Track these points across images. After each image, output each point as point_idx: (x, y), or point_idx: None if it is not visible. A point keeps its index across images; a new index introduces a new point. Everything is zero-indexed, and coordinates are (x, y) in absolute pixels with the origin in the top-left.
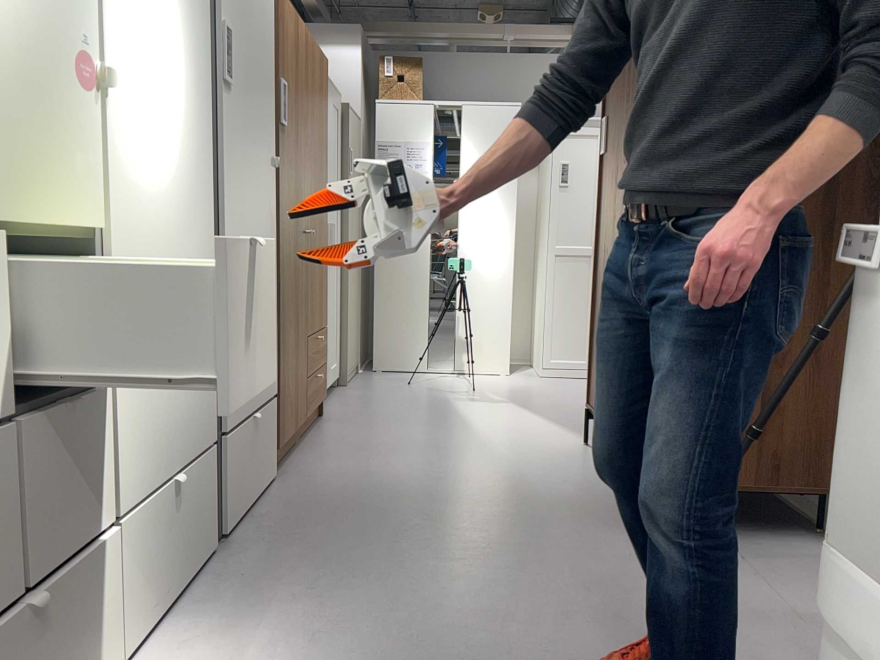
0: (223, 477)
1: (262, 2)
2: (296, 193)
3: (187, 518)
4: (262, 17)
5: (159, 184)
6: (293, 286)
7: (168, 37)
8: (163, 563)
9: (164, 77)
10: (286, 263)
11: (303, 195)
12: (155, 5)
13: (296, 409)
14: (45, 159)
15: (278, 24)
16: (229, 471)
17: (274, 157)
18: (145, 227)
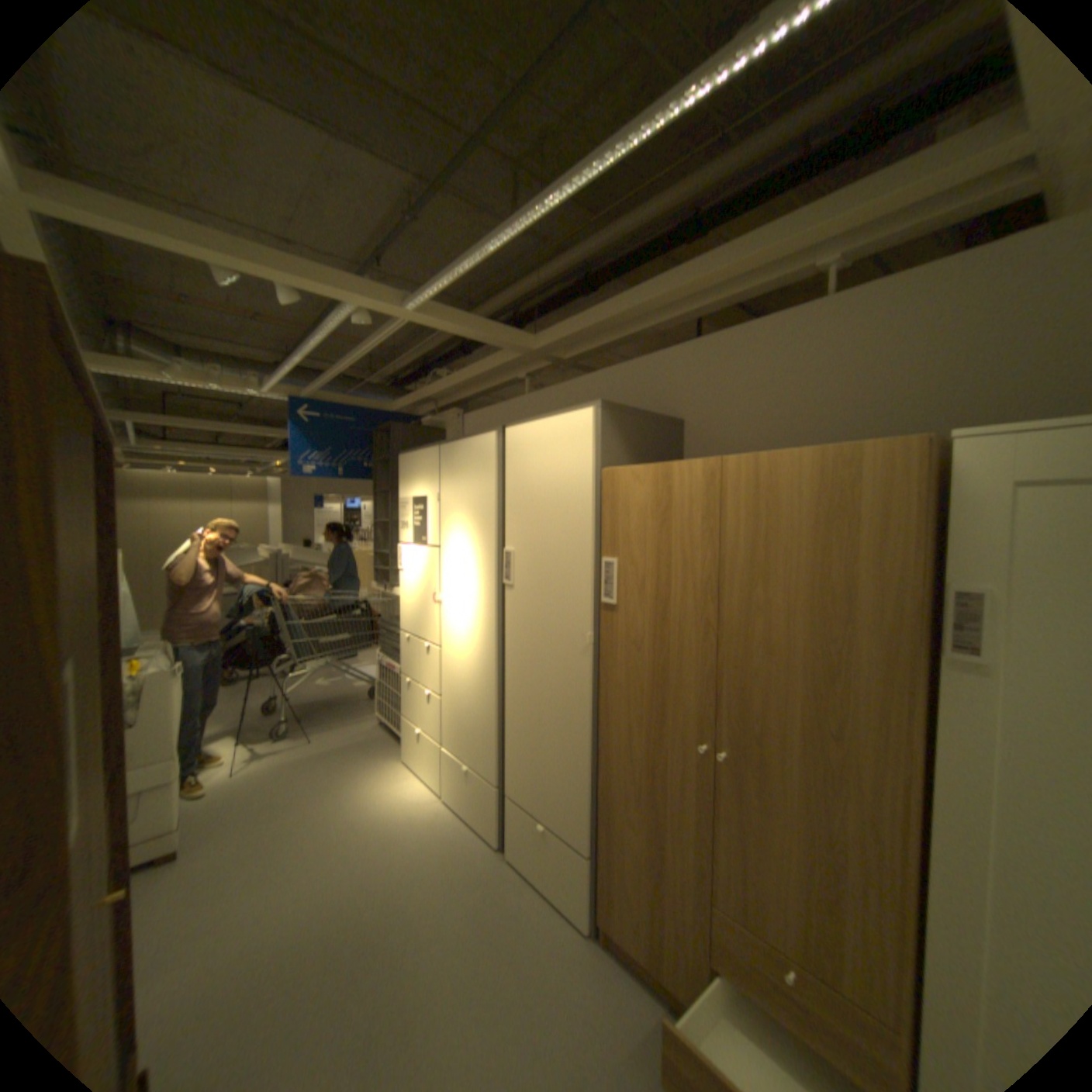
0: (507, 821)
1: (564, 507)
2: (662, 683)
3: (473, 796)
4: (564, 519)
5: (463, 638)
6: (645, 790)
7: (469, 575)
8: (459, 793)
9: (467, 593)
10: (622, 751)
11: (692, 693)
12: (463, 565)
13: (657, 952)
14: (428, 624)
15: (603, 506)
16: (510, 825)
17: (589, 635)
18: (456, 652)
